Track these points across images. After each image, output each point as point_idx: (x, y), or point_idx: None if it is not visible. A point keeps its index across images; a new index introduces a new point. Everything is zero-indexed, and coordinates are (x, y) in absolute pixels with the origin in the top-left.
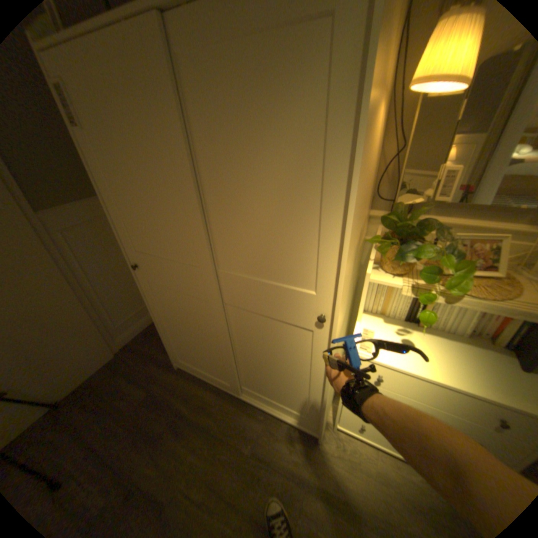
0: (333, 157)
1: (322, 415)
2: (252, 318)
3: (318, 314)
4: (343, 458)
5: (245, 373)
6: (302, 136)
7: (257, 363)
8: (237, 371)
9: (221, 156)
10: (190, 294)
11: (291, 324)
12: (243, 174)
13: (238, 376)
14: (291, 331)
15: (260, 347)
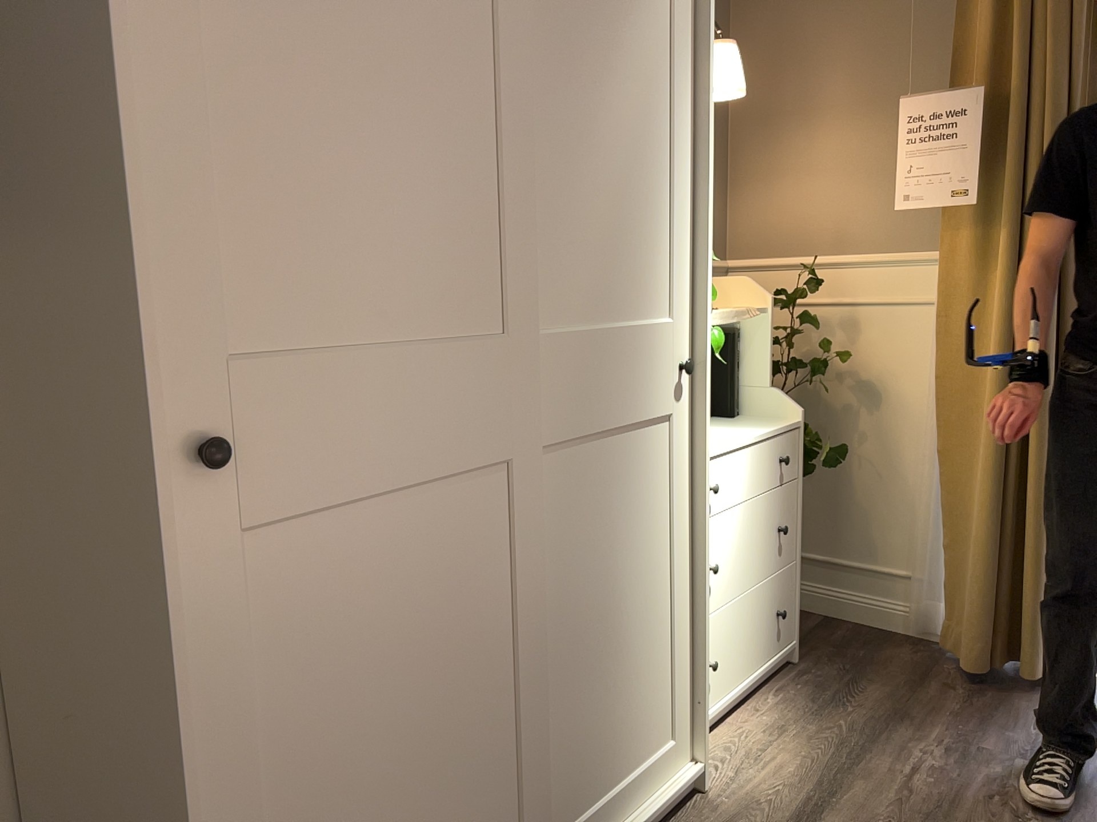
0: (681, 87)
1: (706, 654)
2: (587, 459)
3: (680, 362)
4: (738, 766)
5: (557, 743)
6: (655, 51)
7: (589, 645)
8: (543, 758)
9: (565, 46)
10: (458, 466)
11: (647, 422)
12: (593, 89)
13: (544, 785)
14: (647, 443)
15: (597, 563)
